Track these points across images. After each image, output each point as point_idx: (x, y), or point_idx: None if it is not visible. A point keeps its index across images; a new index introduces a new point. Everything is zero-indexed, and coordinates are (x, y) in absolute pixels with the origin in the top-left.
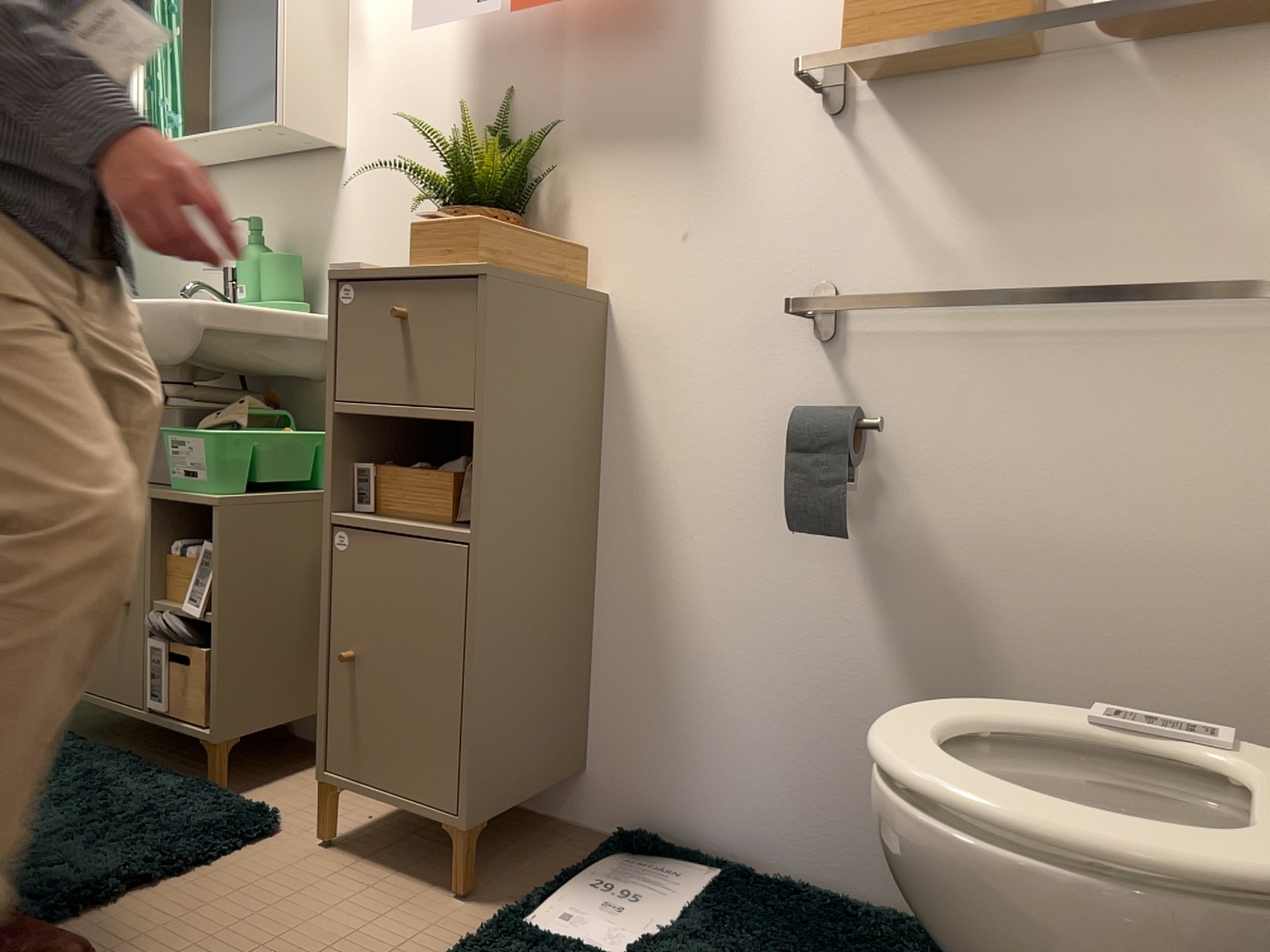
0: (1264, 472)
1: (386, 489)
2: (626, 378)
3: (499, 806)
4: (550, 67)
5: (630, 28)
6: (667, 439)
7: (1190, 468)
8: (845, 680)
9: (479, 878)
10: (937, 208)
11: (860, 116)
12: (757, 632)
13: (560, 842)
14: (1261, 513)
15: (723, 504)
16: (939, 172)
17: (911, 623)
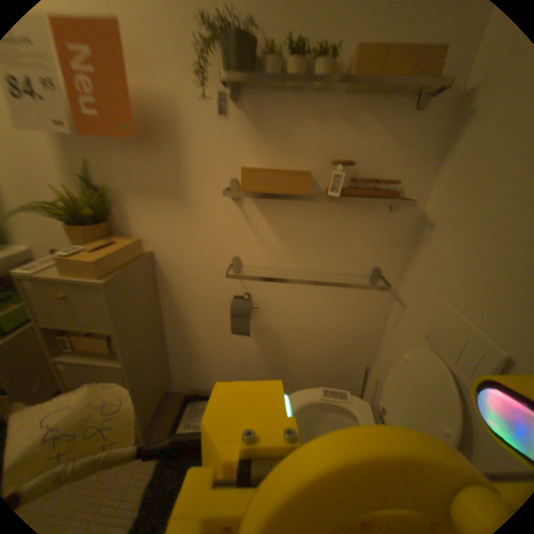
0: (355, 313)
1: (72, 344)
2: (165, 279)
3: (149, 420)
4: (100, 147)
5: (139, 138)
6: (184, 298)
7: (339, 312)
8: (248, 358)
9: (146, 438)
10: (274, 236)
11: (247, 199)
12: (221, 348)
13: (168, 406)
14: (353, 322)
15: (207, 317)
16: (275, 224)
17: (266, 345)
